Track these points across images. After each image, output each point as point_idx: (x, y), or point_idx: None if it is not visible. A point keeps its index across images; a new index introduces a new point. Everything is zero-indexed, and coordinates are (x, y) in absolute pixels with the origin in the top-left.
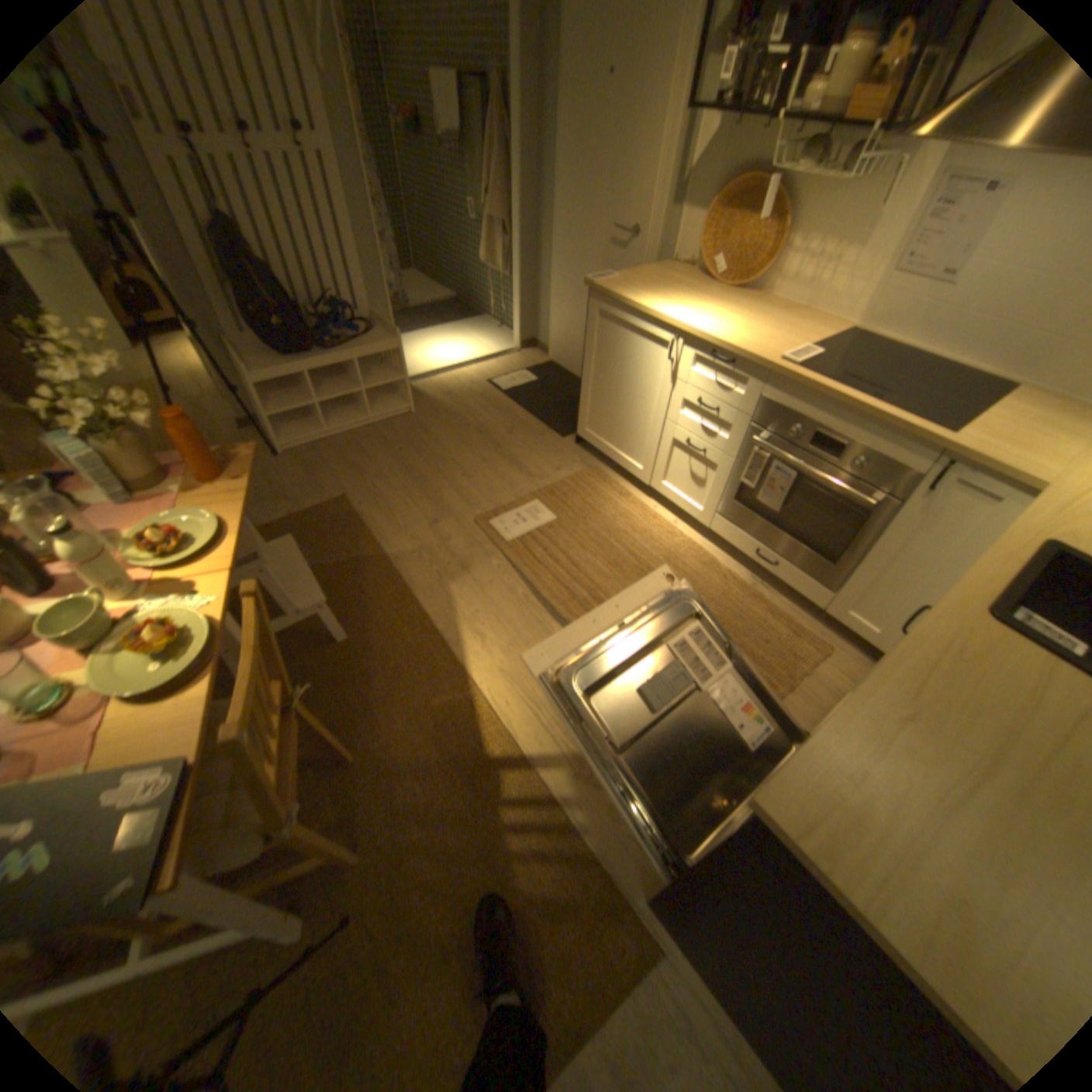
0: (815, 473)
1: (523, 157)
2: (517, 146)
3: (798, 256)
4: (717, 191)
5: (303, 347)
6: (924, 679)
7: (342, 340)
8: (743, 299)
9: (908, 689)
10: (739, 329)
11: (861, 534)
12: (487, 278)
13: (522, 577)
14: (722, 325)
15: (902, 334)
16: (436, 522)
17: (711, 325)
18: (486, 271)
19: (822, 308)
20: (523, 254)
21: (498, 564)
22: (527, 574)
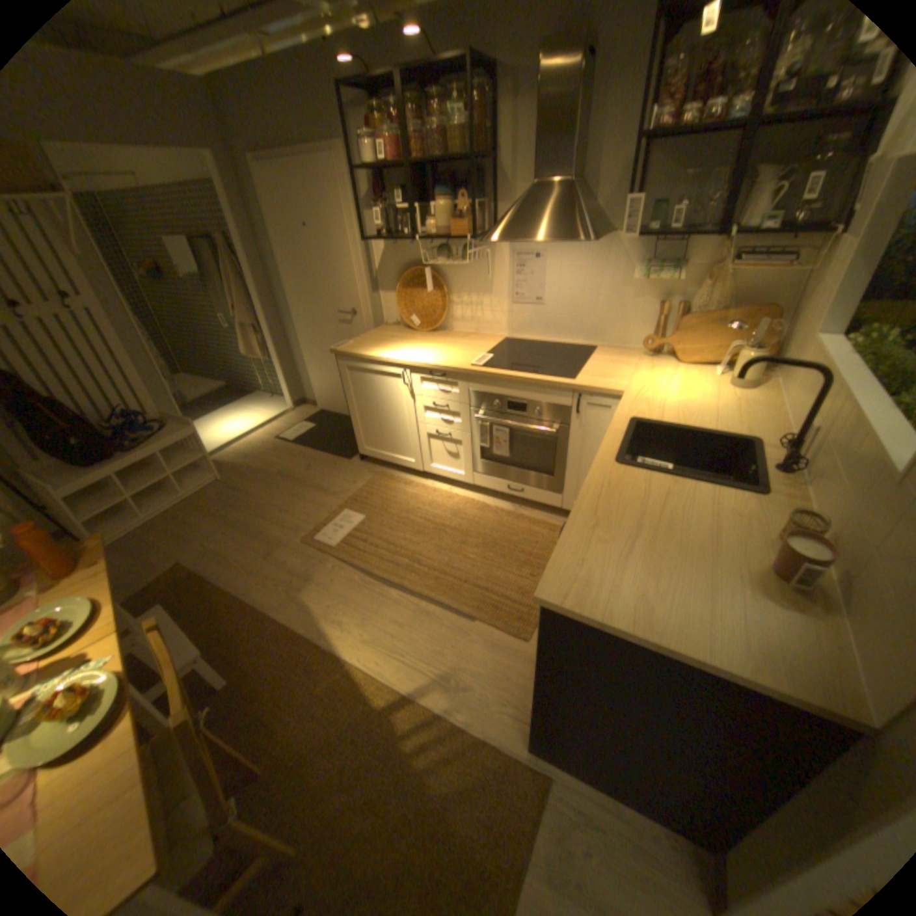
0: (517, 425)
1: (255, 281)
2: (248, 275)
3: (458, 307)
4: (396, 281)
5: (102, 455)
6: (600, 506)
7: (138, 441)
8: (437, 338)
9: (591, 512)
10: (441, 355)
11: (557, 452)
12: (249, 365)
13: (354, 568)
14: (429, 355)
15: (531, 335)
16: (268, 555)
17: (423, 358)
18: (248, 361)
19: (484, 332)
20: (274, 342)
21: (332, 566)
22: (357, 564)
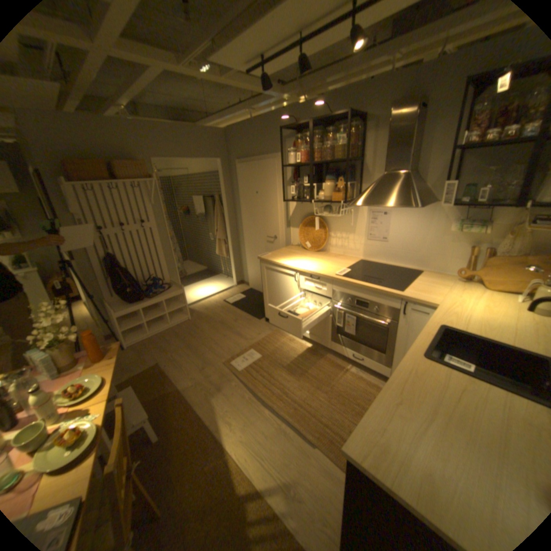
0: (361, 316)
1: (229, 218)
2: (227, 215)
3: (334, 239)
4: (300, 222)
5: (139, 298)
6: (407, 388)
7: (157, 293)
8: (319, 255)
9: (398, 392)
10: (318, 266)
11: (389, 338)
12: (219, 259)
13: (247, 389)
14: (311, 266)
15: (378, 259)
16: (202, 369)
17: (307, 266)
18: (219, 257)
19: (348, 254)
20: (233, 249)
21: (234, 385)
22: (249, 387)
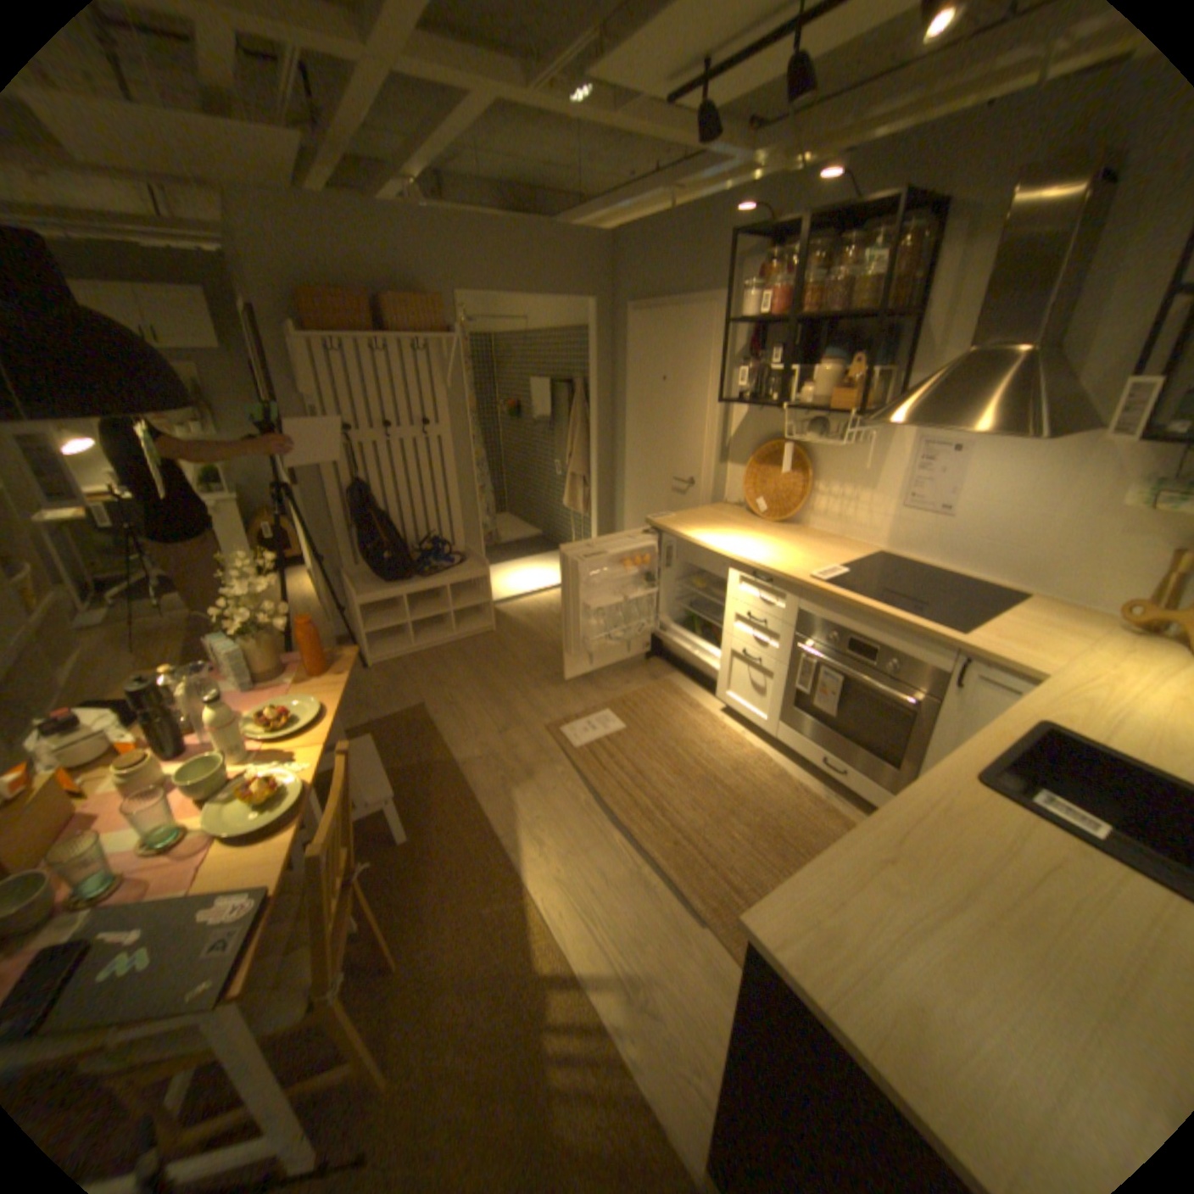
0: (857, 676)
1: (600, 432)
2: (595, 425)
3: (824, 498)
4: (752, 453)
5: (405, 575)
6: (920, 838)
7: (438, 570)
8: (782, 531)
9: (894, 839)
10: (776, 554)
11: (915, 736)
12: (569, 519)
13: (586, 785)
14: (761, 551)
15: (923, 556)
16: (505, 730)
17: (751, 552)
18: (569, 514)
19: (852, 537)
20: (600, 499)
21: (562, 772)
22: (590, 782)
